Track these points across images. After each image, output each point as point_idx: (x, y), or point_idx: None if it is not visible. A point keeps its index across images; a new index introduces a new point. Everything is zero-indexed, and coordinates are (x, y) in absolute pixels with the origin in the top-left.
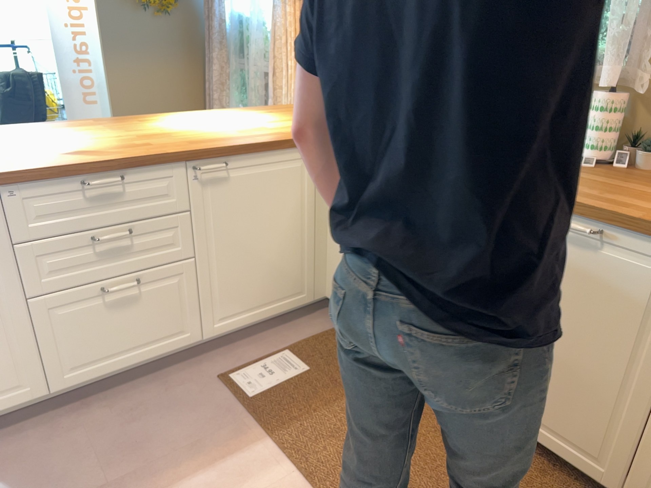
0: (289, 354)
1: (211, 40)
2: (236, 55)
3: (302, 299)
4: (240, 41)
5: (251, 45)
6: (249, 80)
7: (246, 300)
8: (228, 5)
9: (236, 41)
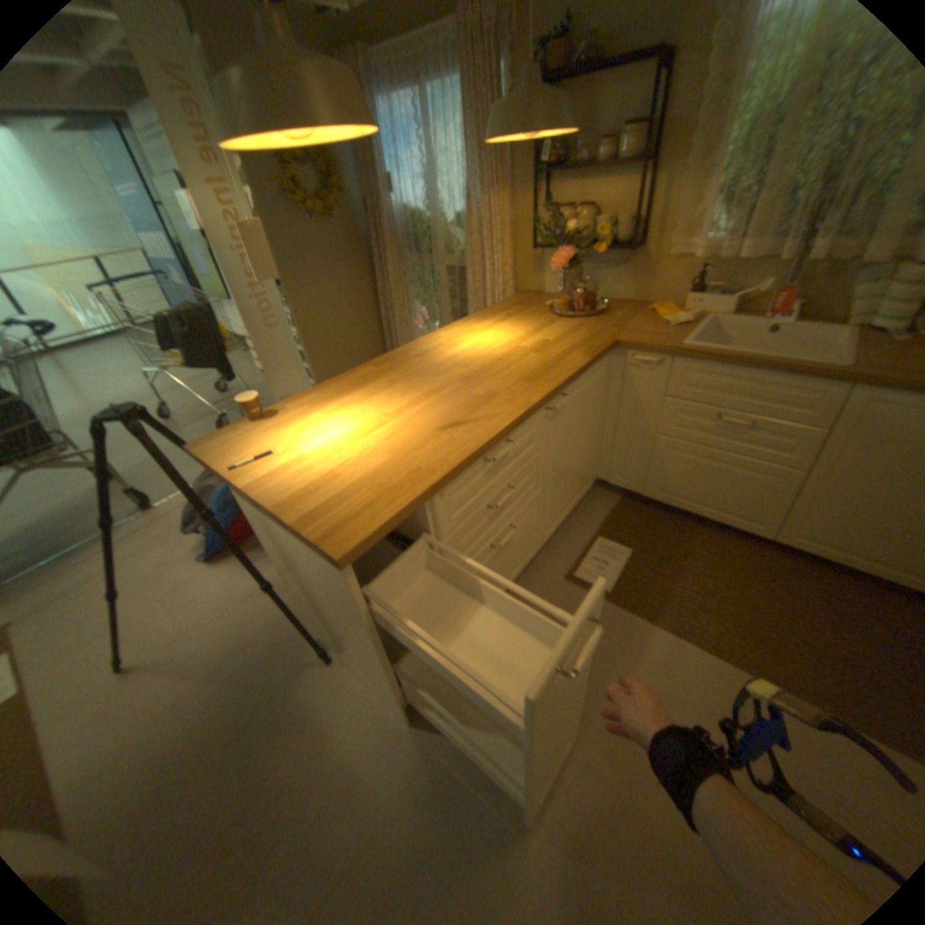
0: (603, 540)
1: (376, 237)
2: (408, 250)
3: (587, 487)
4: (411, 235)
5: (427, 238)
6: (434, 276)
7: (561, 506)
8: (390, 197)
9: (409, 236)
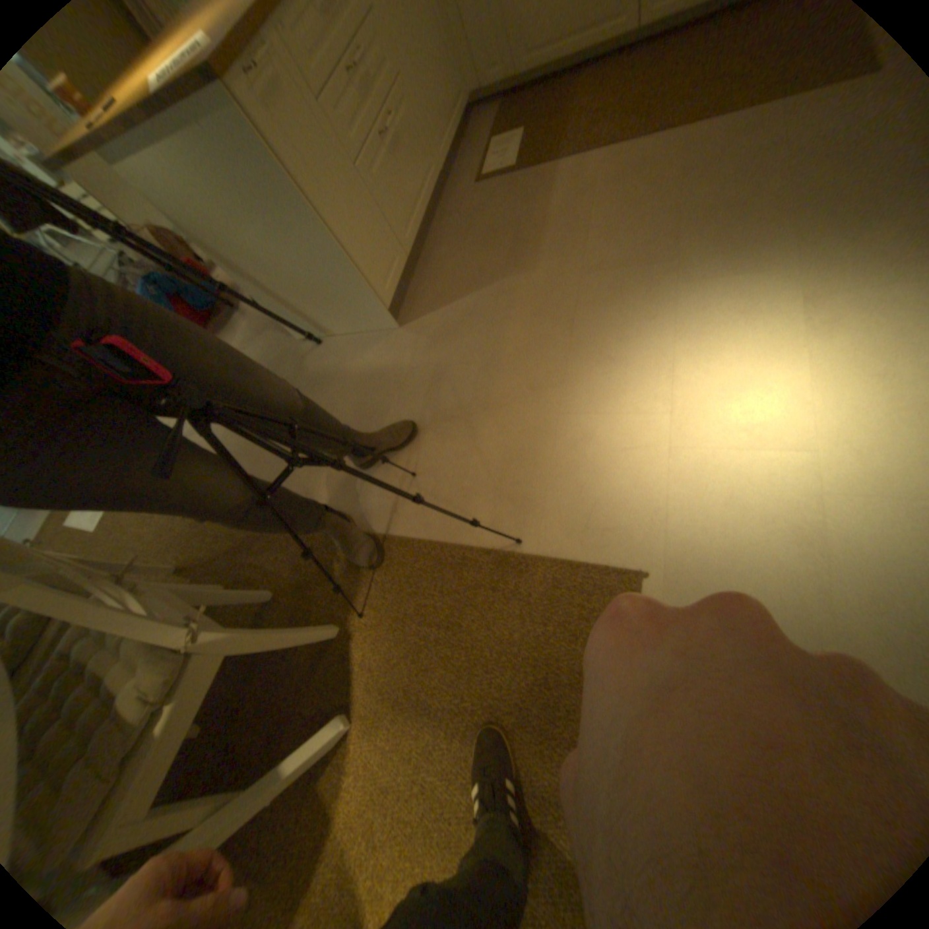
0: (497, 136)
1: None
2: None
3: (463, 98)
4: None
5: None
6: None
7: (441, 112)
8: None
9: None
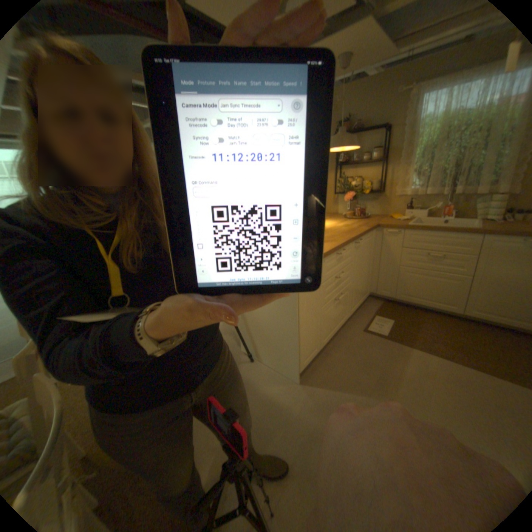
0: (379, 317)
1: None
2: None
3: (368, 294)
4: None
5: None
6: None
7: (358, 297)
8: None
9: None
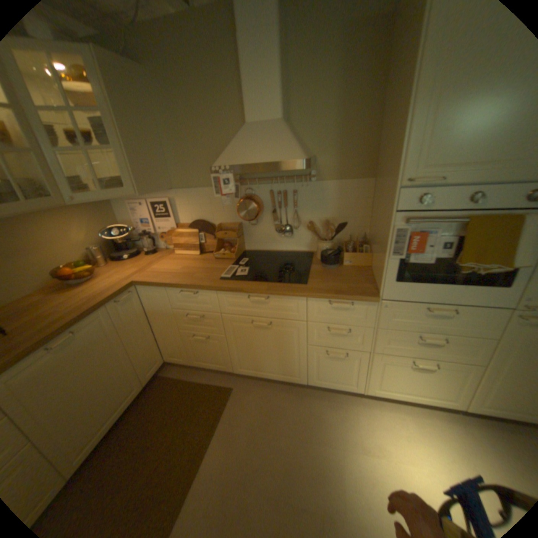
0: None
1: None
2: None
3: None
4: None
5: None
6: None
7: None
8: None
9: None
